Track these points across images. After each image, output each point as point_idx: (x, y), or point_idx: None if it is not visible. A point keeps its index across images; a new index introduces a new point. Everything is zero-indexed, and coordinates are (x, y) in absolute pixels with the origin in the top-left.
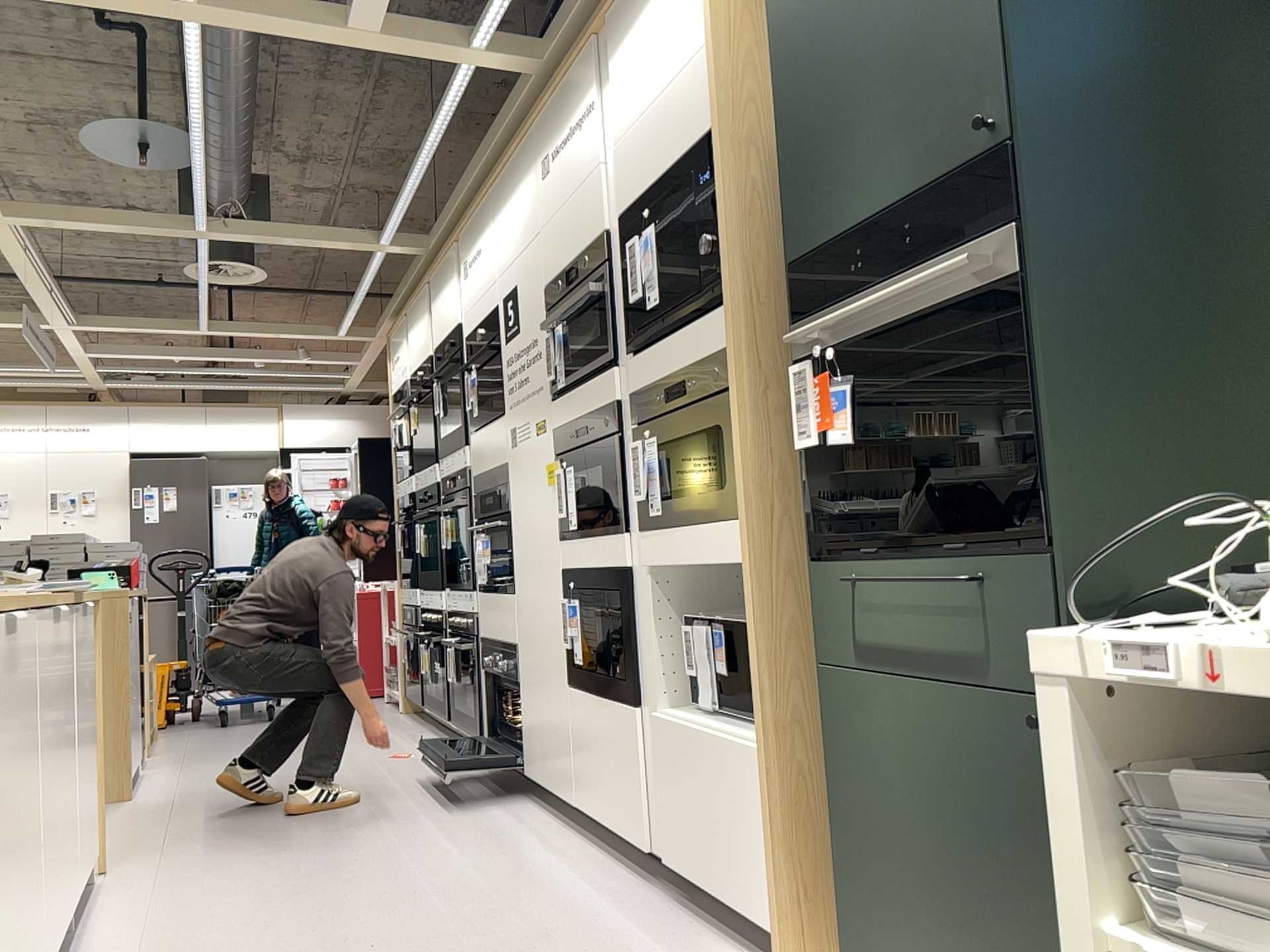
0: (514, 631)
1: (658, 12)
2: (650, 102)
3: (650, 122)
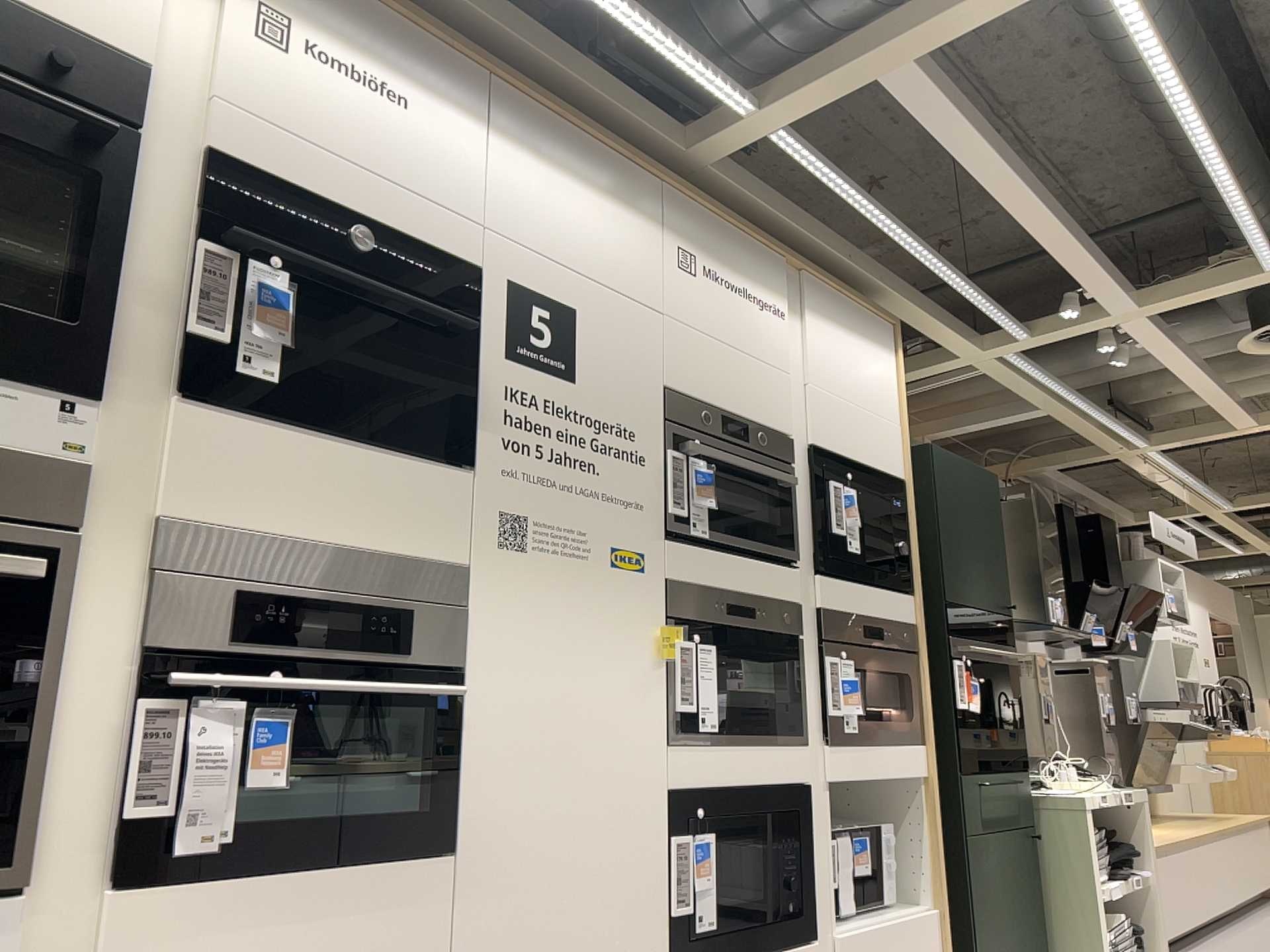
0: (436, 945)
1: (858, 349)
2: (849, 397)
3: (850, 411)
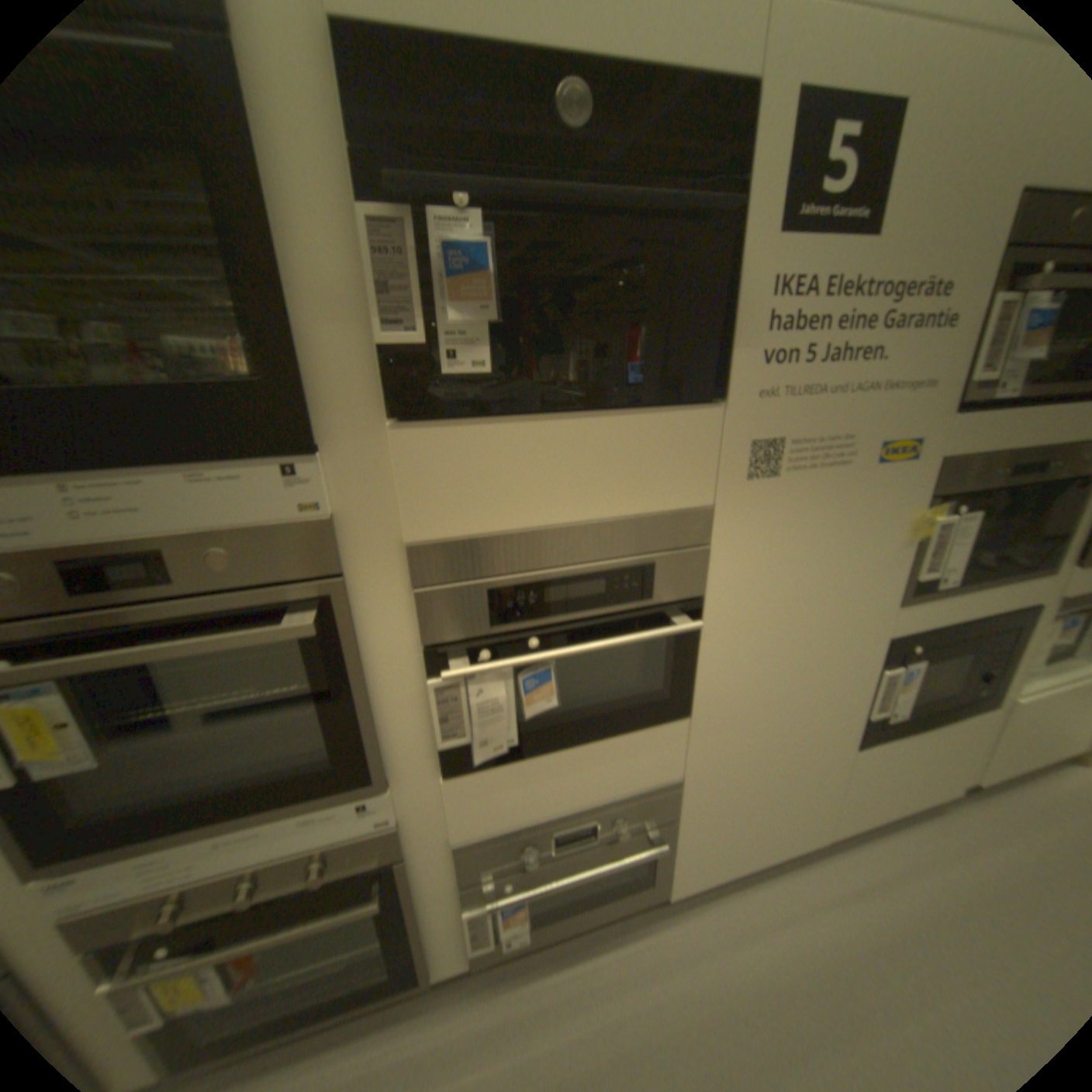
0: (675, 767)
1: None
2: None
3: None
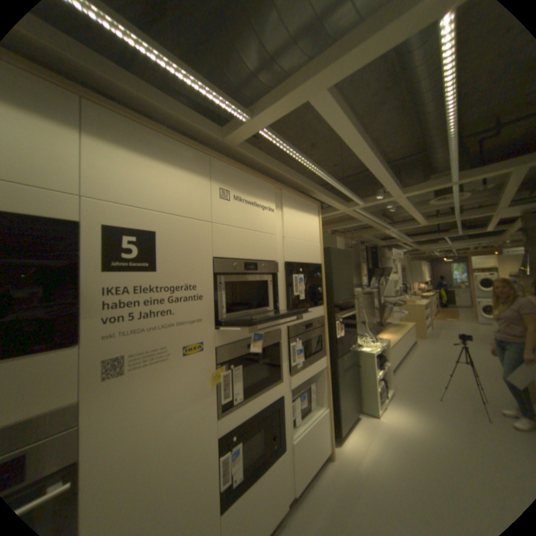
0: None
1: (305, 218)
2: (301, 238)
3: (301, 244)
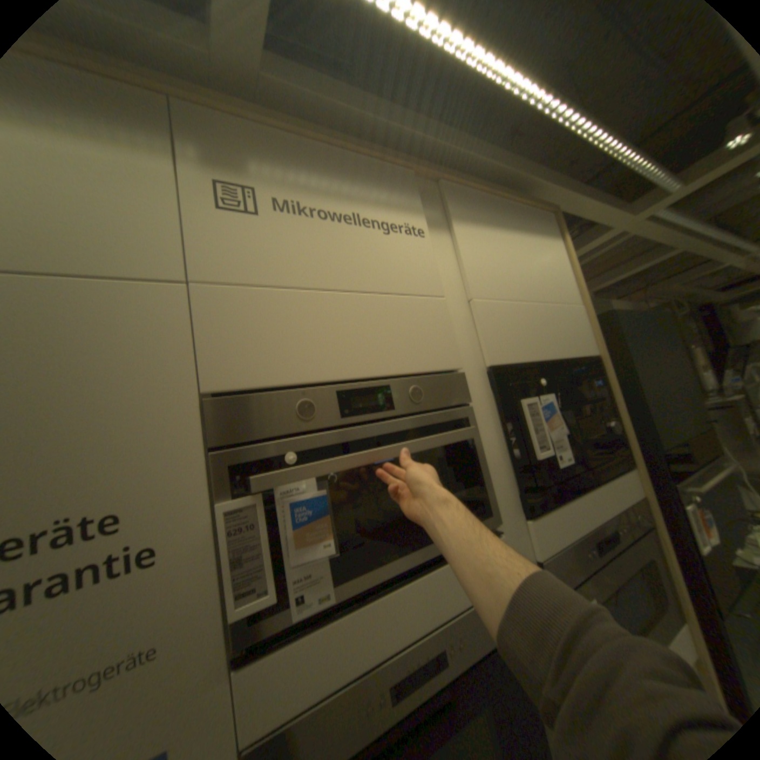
0: None
1: (525, 244)
2: (525, 296)
3: (529, 311)
